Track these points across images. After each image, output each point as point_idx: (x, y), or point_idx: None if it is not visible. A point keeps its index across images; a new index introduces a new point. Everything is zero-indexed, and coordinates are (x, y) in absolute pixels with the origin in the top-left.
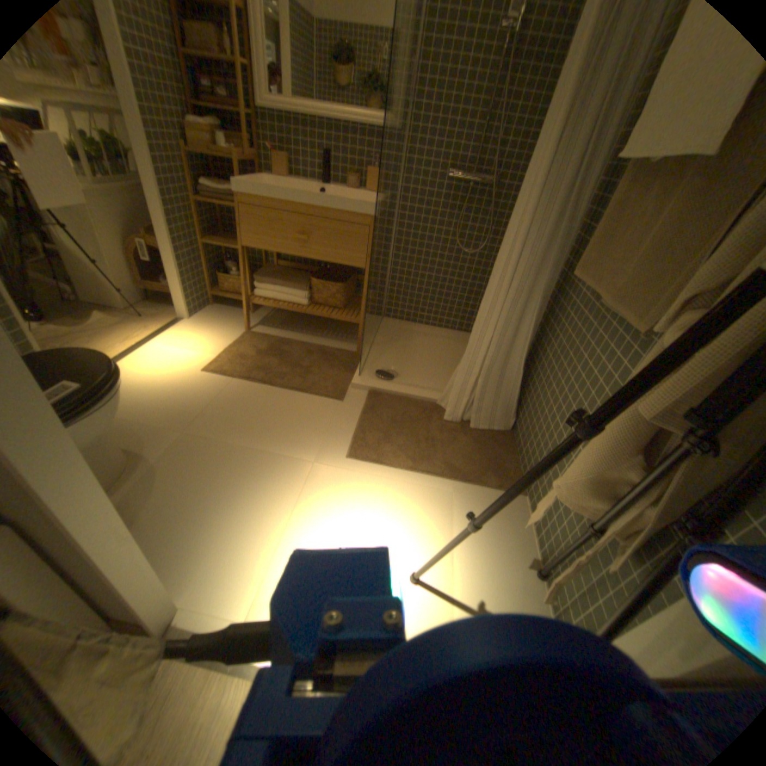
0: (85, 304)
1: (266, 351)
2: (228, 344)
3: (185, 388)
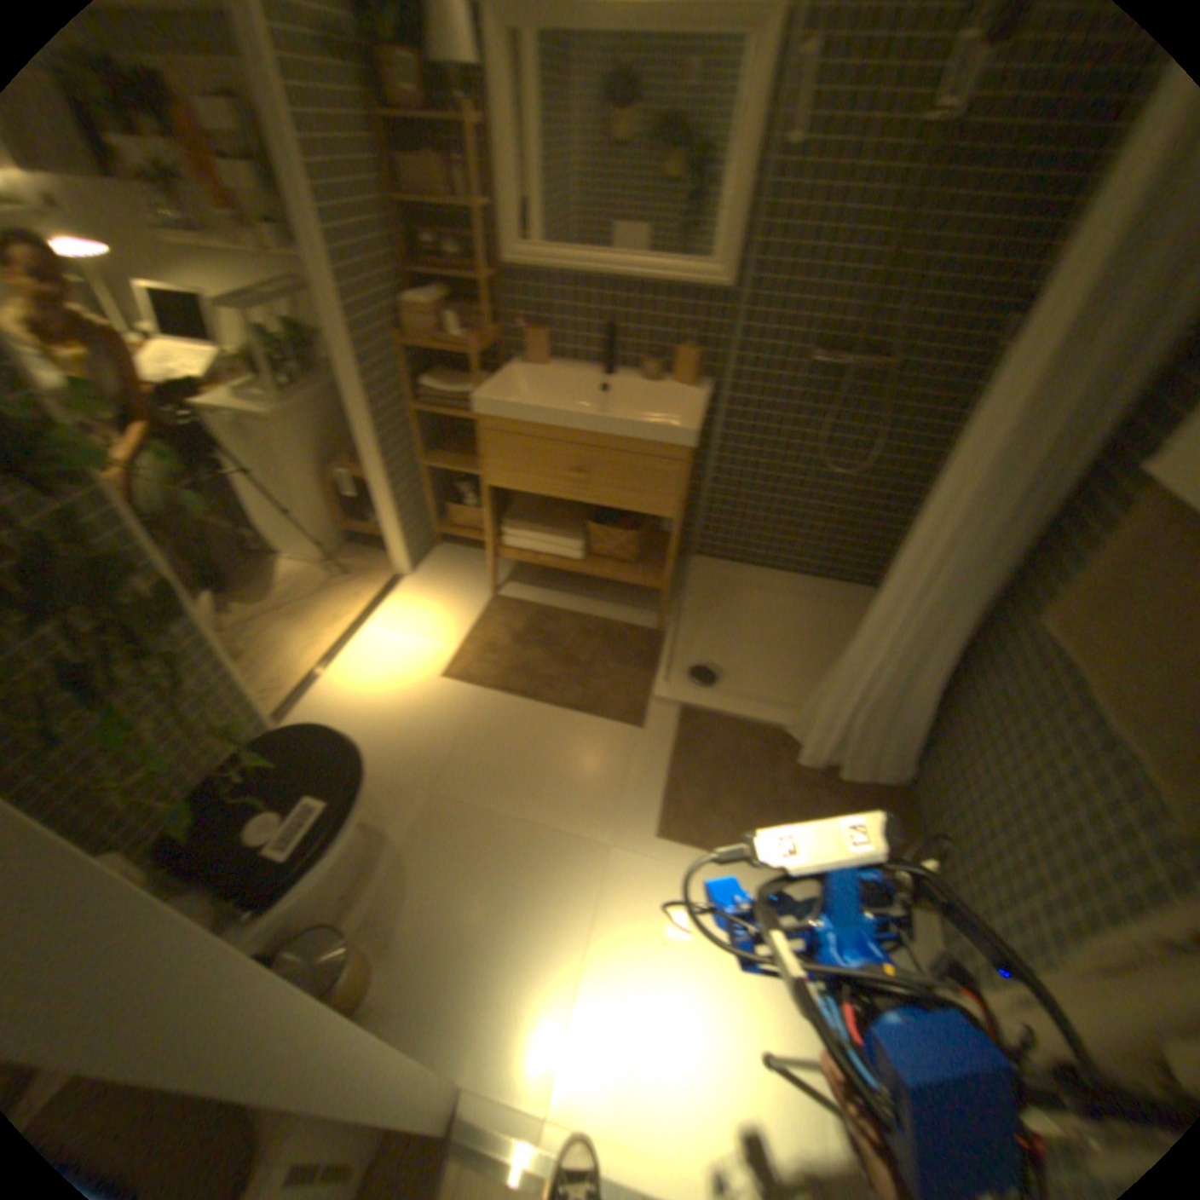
0: (263, 559)
1: (523, 634)
2: (467, 623)
3: (422, 711)
